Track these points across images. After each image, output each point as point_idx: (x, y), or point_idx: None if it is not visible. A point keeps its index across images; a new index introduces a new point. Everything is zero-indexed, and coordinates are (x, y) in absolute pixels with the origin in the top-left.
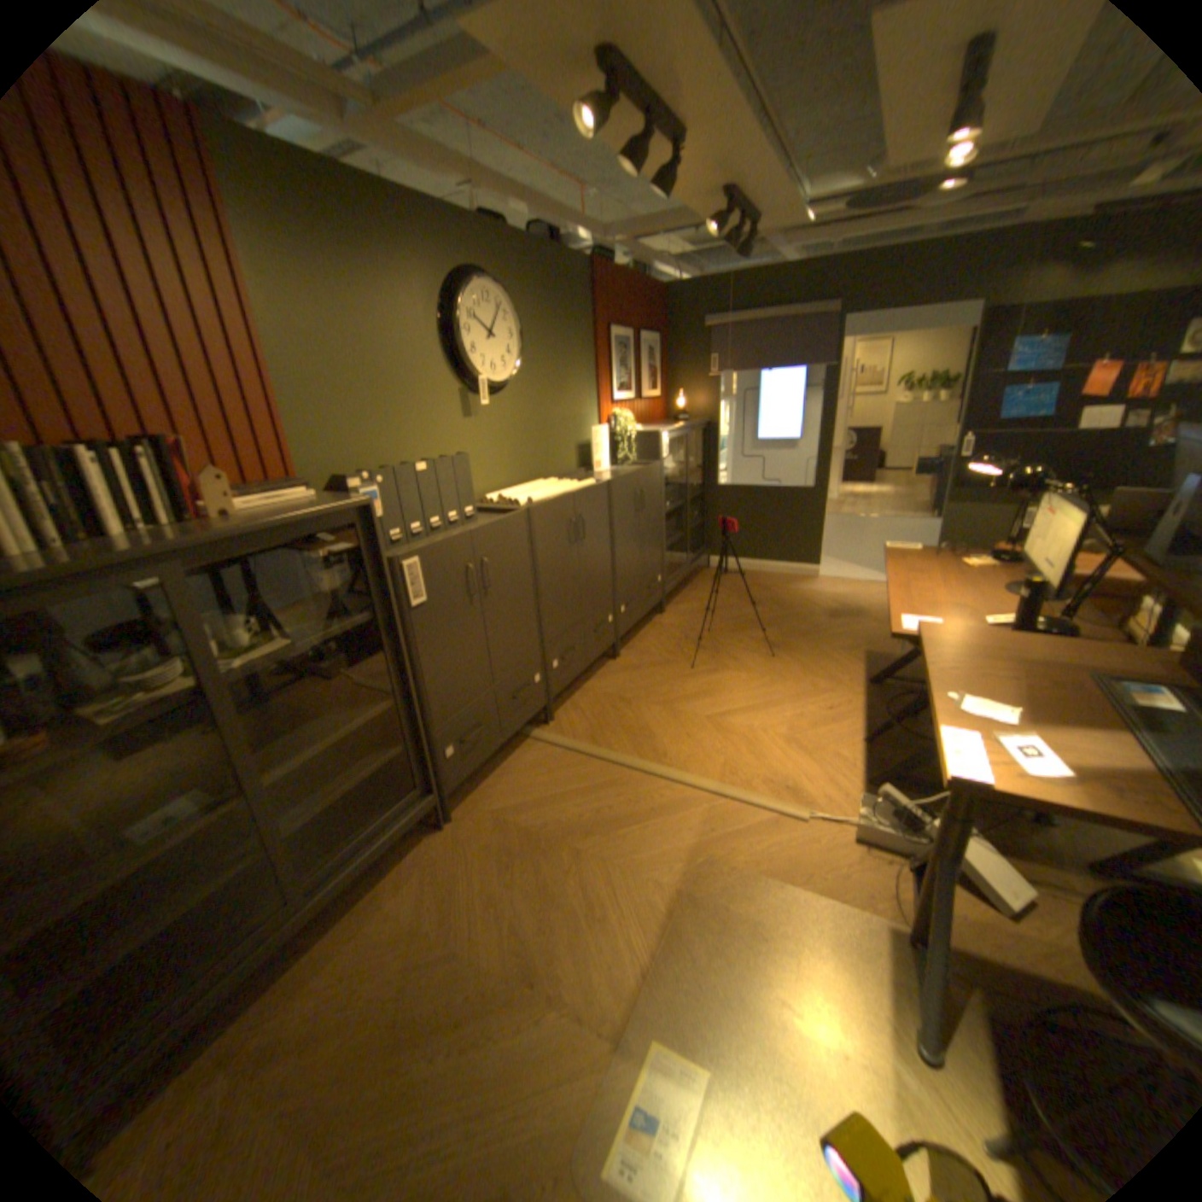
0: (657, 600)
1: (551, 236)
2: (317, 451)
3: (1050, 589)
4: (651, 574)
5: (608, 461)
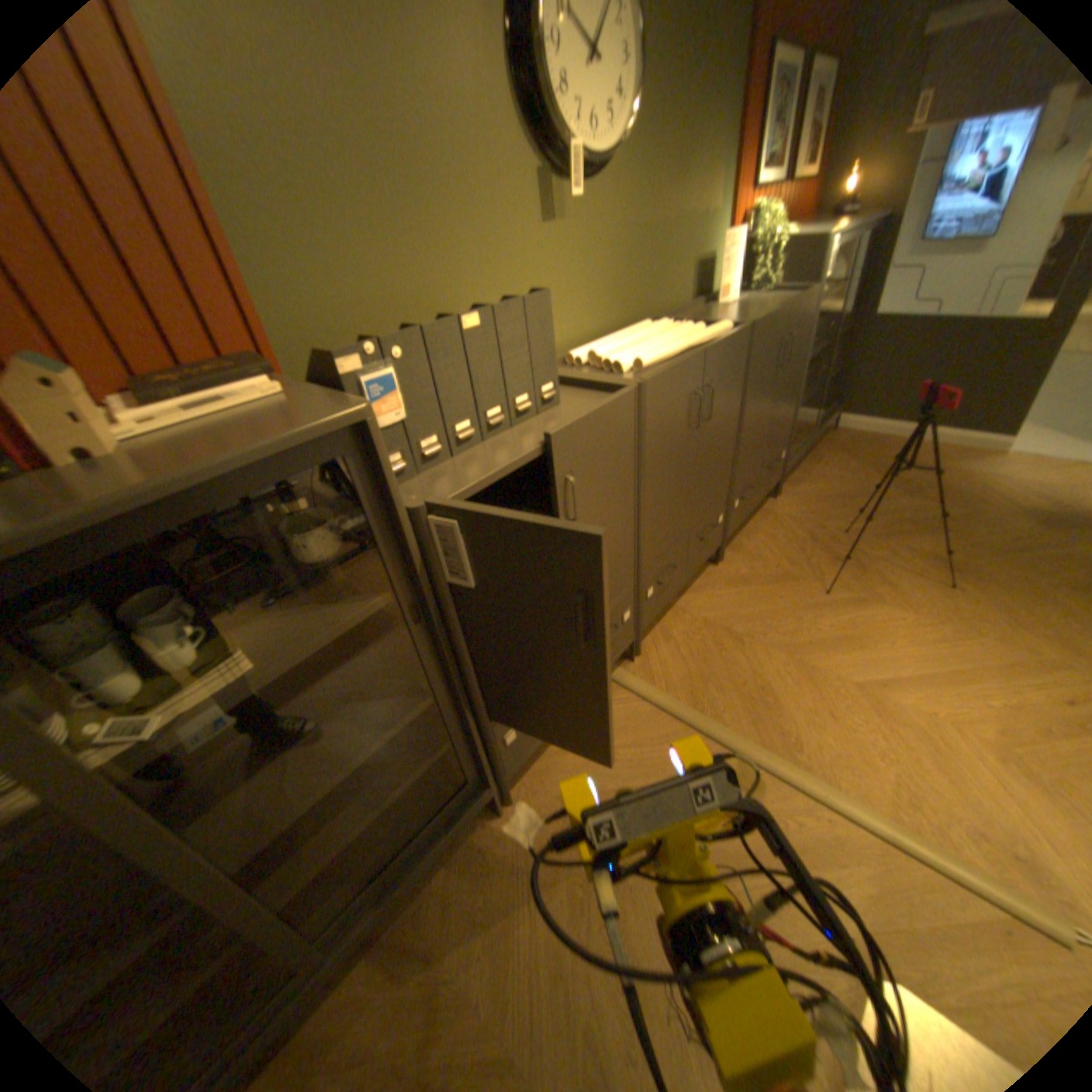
0: (775, 483)
1: None
2: (304, 296)
3: None
4: (776, 451)
5: (738, 285)
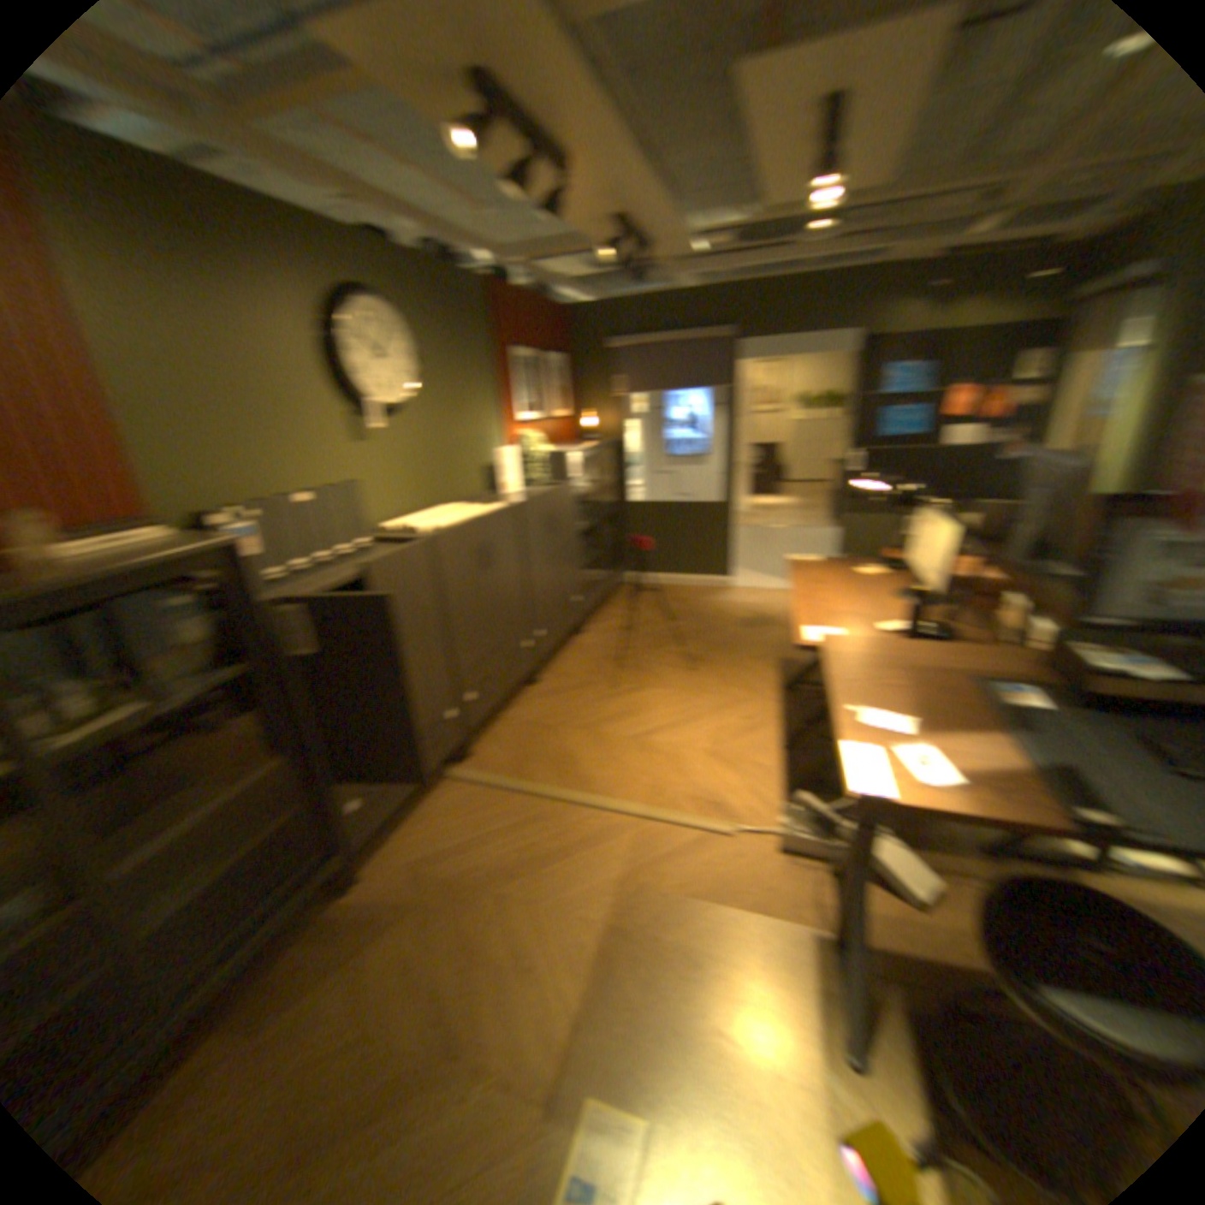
0: (581, 621)
1: (452, 254)
2: (186, 483)
3: (935, 597)
4: (573, 595)
5: (523, 482)
